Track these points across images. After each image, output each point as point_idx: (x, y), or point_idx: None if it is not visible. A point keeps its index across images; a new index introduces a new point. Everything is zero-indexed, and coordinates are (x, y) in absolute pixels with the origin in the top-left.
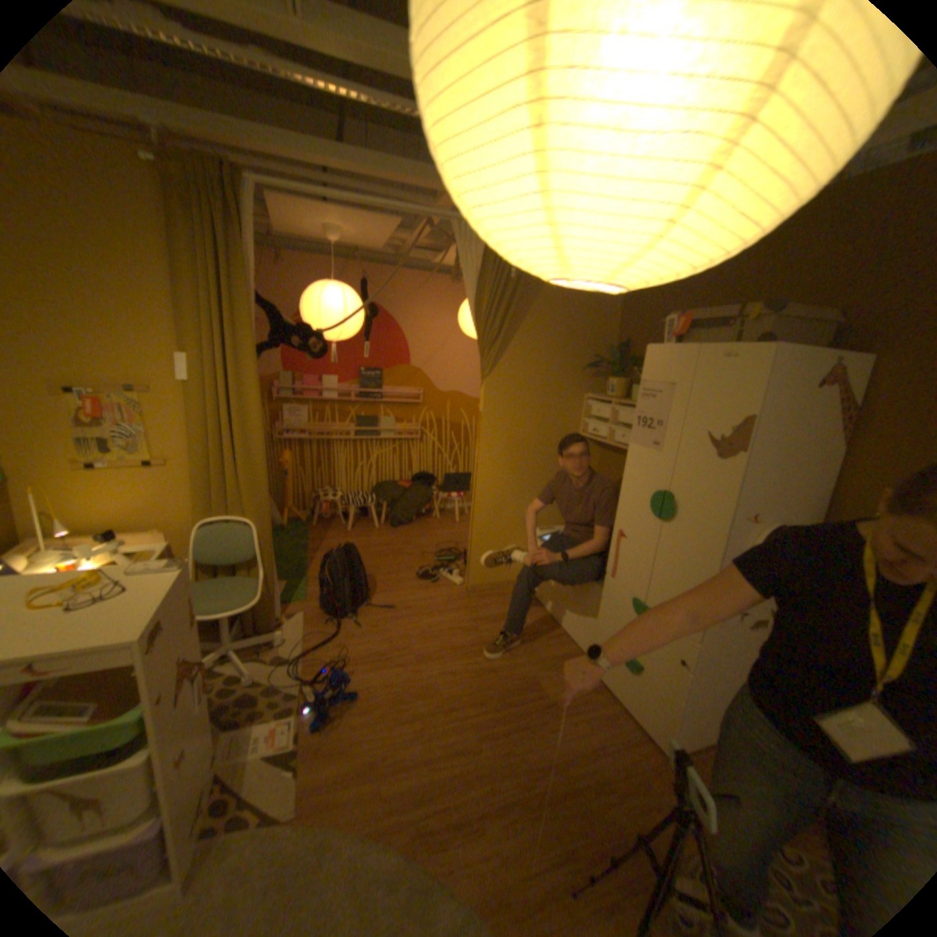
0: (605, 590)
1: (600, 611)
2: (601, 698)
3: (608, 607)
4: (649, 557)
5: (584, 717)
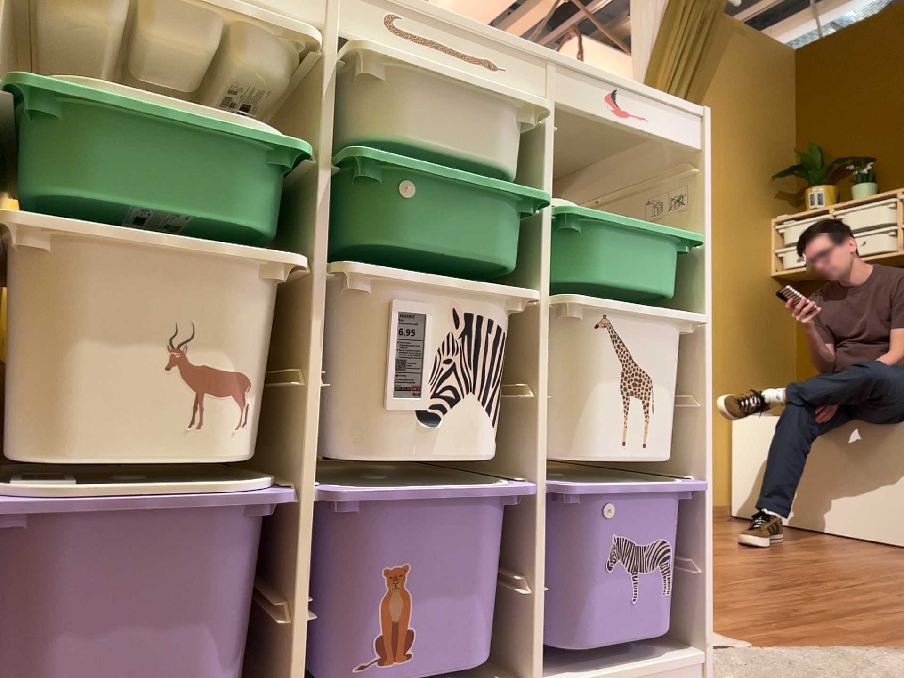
0: None
1: None
2: None
3: None
4: None
5: None
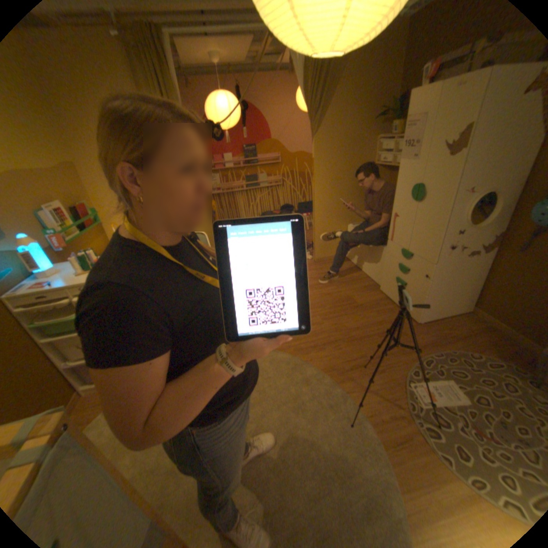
0: (387, 249)
1: (385, 261)
2: (385, 302)
3: (388, 257)
4: (409, 224)
5: (375, 310)
